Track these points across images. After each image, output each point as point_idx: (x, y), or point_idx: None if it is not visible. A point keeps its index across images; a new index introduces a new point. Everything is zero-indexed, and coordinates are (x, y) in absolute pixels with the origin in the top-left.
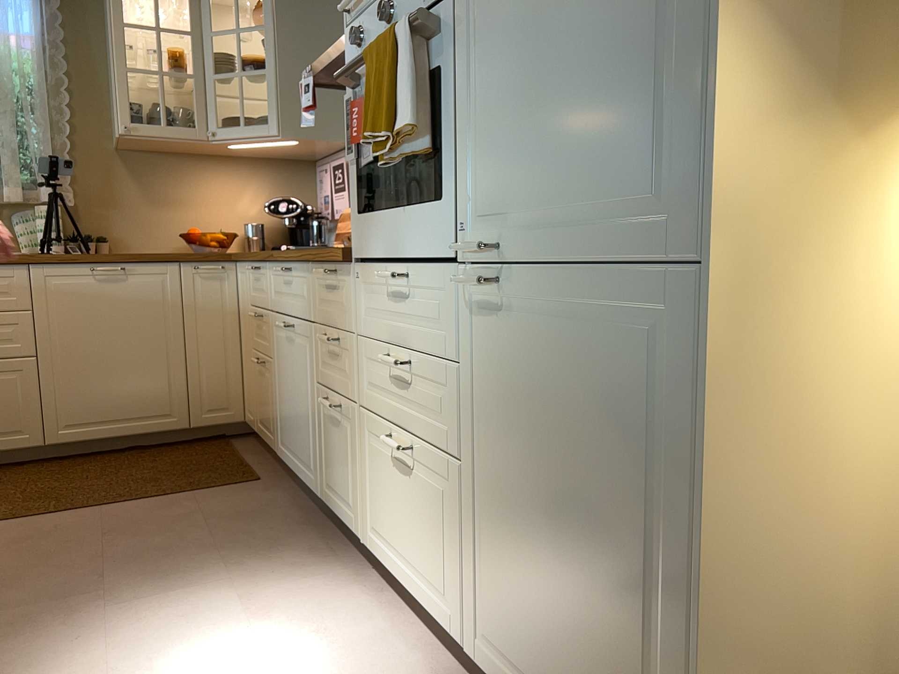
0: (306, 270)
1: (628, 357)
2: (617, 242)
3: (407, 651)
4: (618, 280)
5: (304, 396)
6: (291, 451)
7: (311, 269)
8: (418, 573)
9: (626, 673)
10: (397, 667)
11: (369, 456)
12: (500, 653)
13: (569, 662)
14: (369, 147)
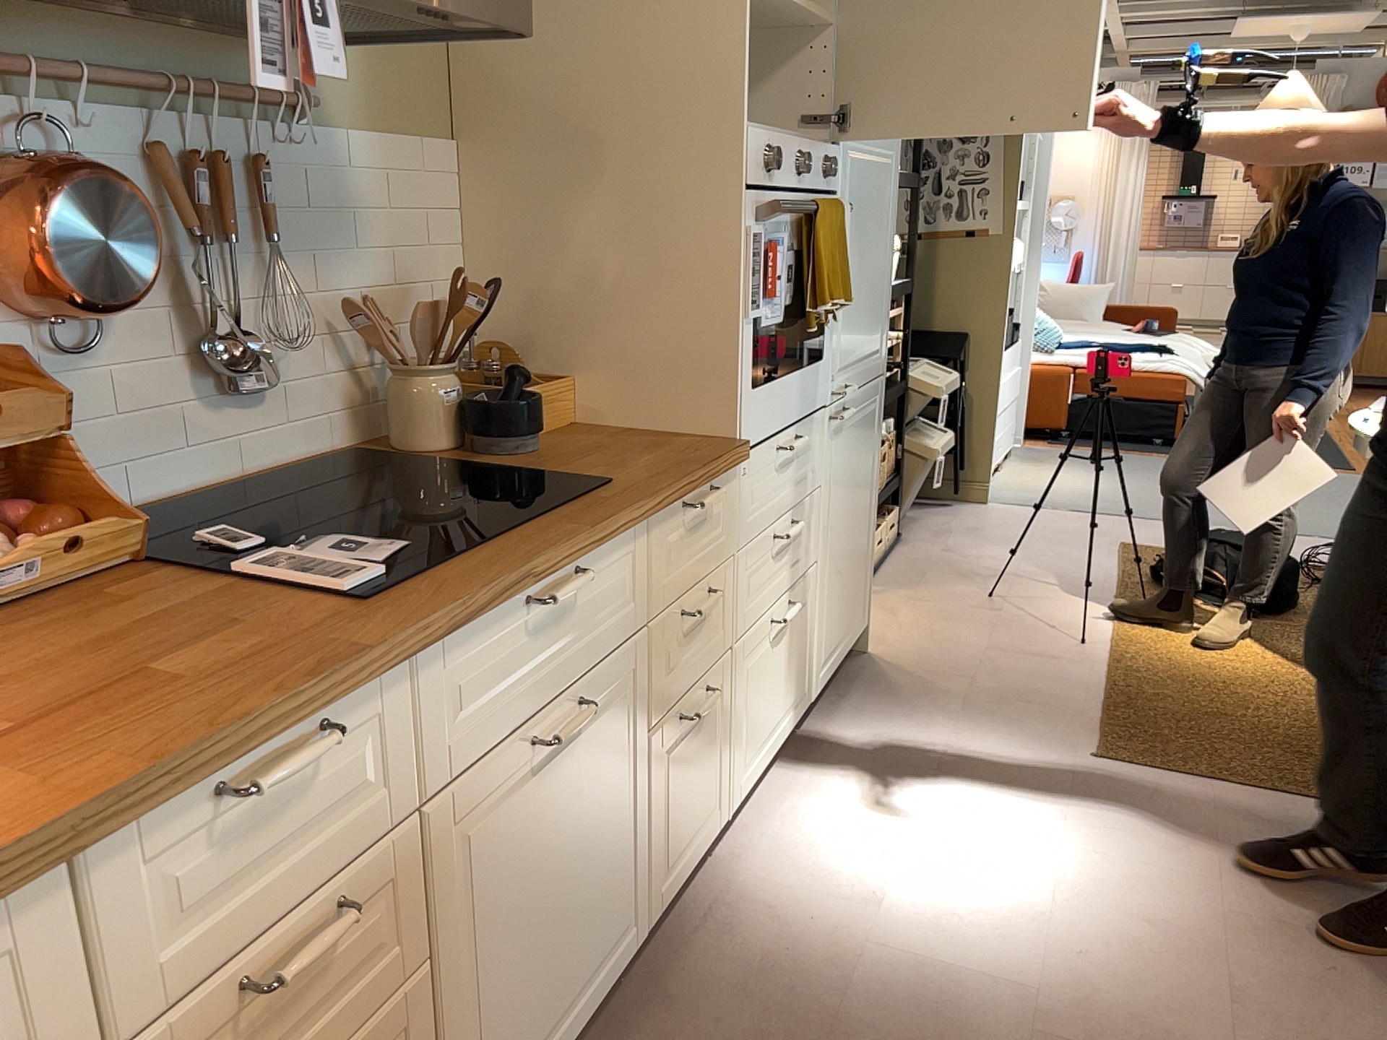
0: (631, 536)
1: (871, 421)
2: (872, 370)
3: (798, 779)
4: (870, 388)
5: (606, 818)
6: (541, 1038)
7: (649, 524)
8: (784, 713)
9: (862, 568)
10: (821, 773)
11: (741, 690)
12: (827, 658)
13: (849, 599)
14: (773, 305)
